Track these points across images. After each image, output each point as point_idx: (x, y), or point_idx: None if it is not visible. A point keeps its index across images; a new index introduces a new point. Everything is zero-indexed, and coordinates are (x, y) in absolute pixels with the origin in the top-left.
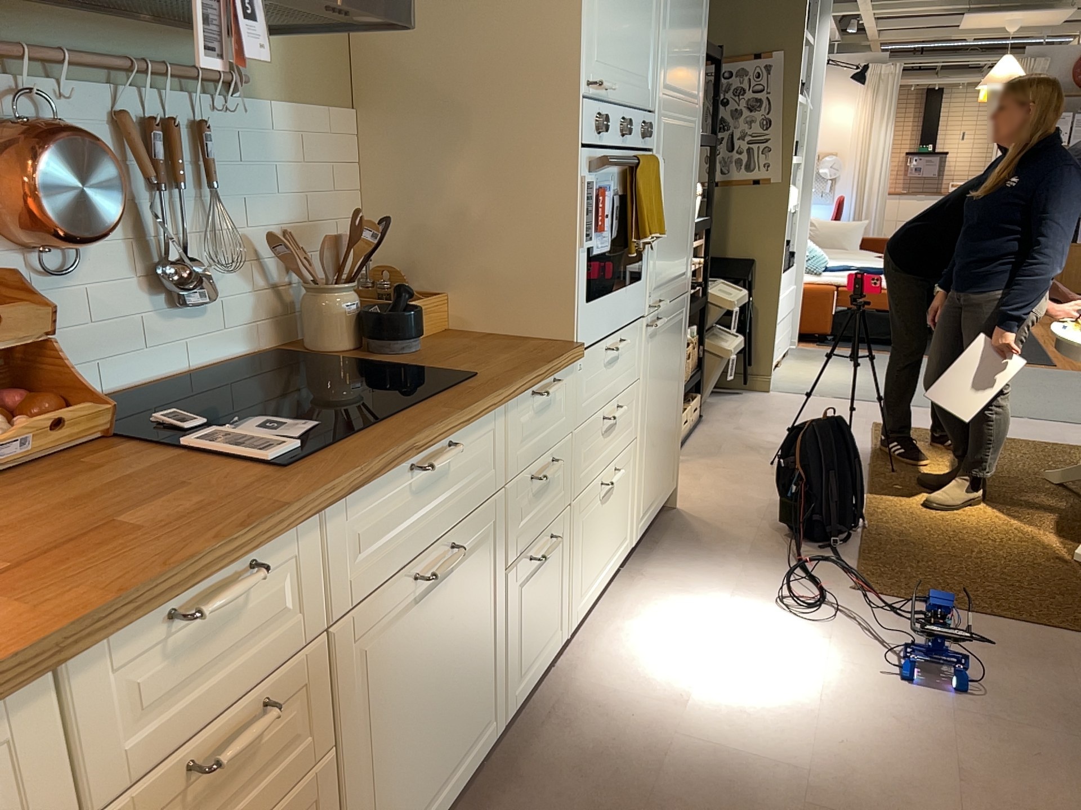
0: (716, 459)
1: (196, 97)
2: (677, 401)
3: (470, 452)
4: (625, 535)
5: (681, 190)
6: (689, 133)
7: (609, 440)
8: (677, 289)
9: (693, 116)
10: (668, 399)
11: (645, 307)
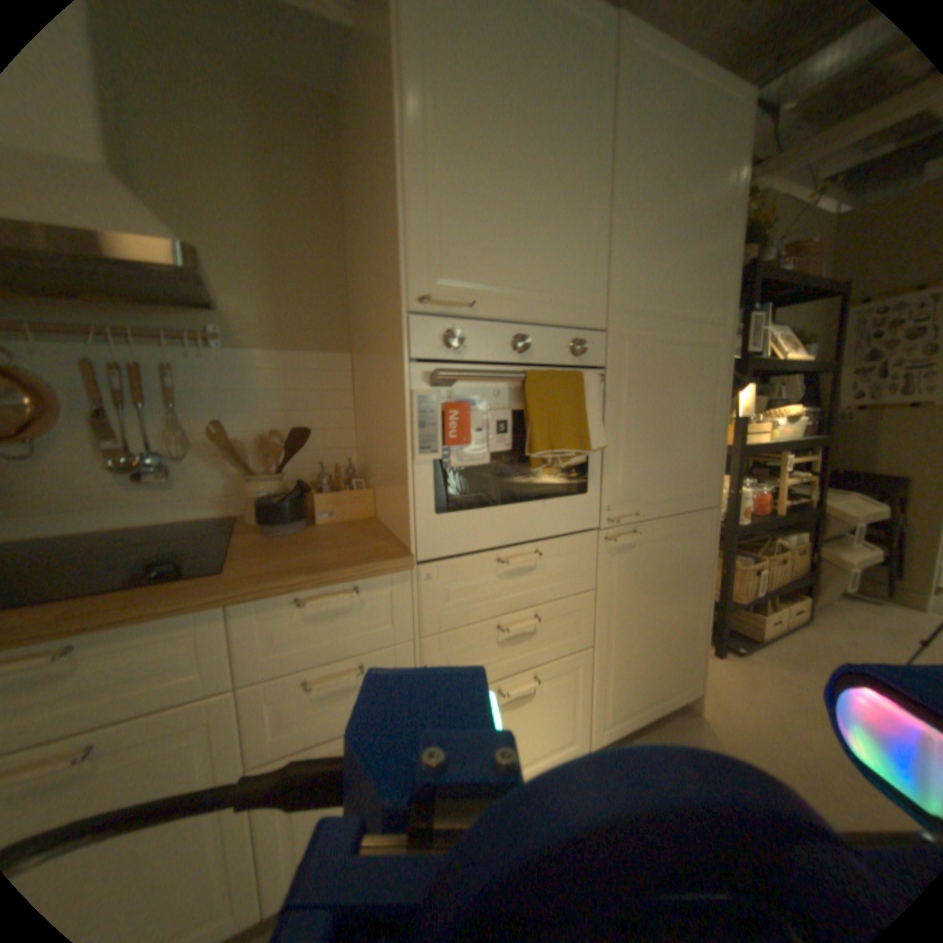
0: (799, 675)
1: (164, 344)
2: (699, 614)
3: (134, 654)
4: (571, 742)
5: (688, 405)
6: (706, 348)
7: (520, 648)
8: (690, 503)
9: (713, 330)
10: (673, 611)
11: (601, 519)
